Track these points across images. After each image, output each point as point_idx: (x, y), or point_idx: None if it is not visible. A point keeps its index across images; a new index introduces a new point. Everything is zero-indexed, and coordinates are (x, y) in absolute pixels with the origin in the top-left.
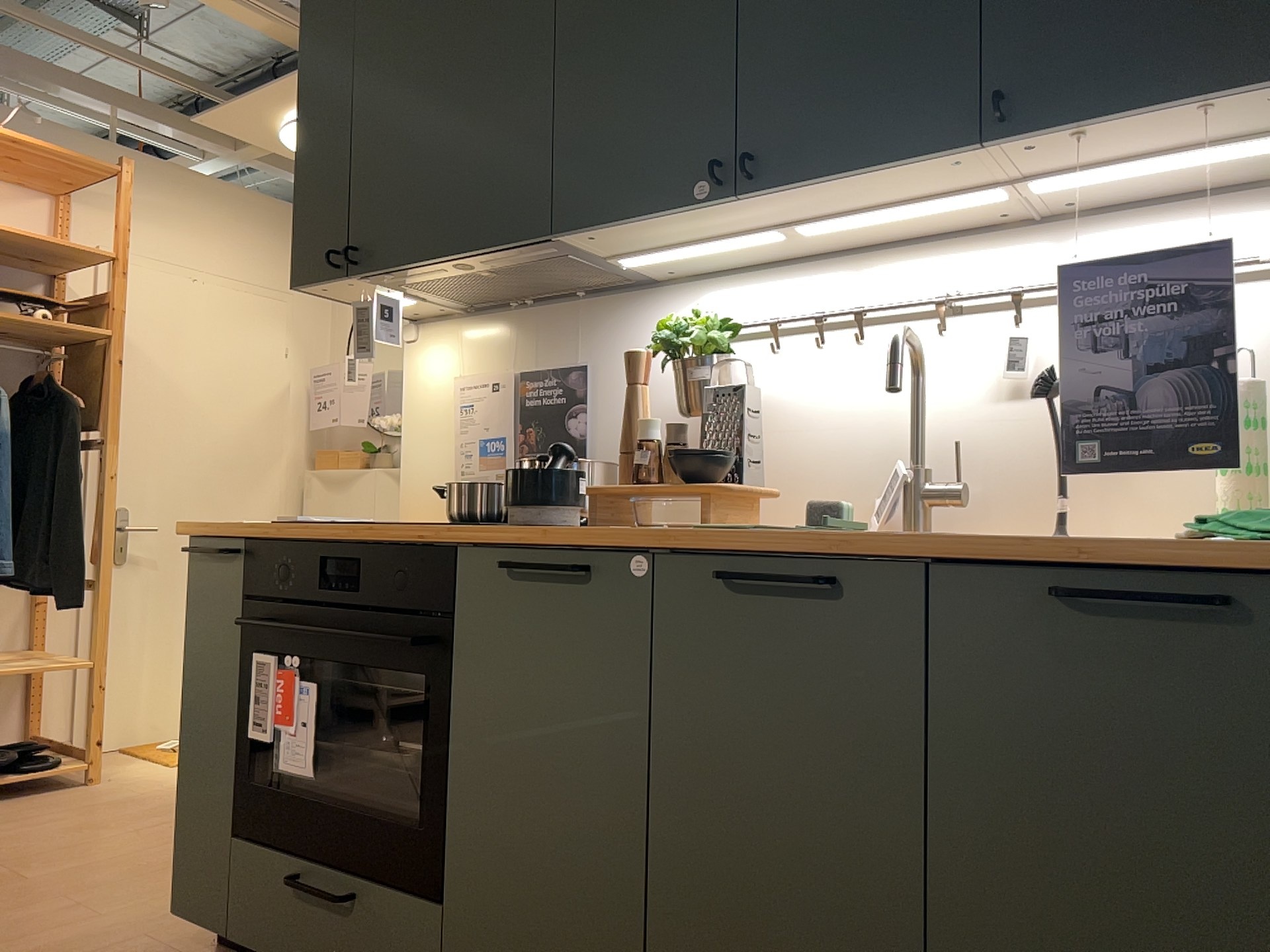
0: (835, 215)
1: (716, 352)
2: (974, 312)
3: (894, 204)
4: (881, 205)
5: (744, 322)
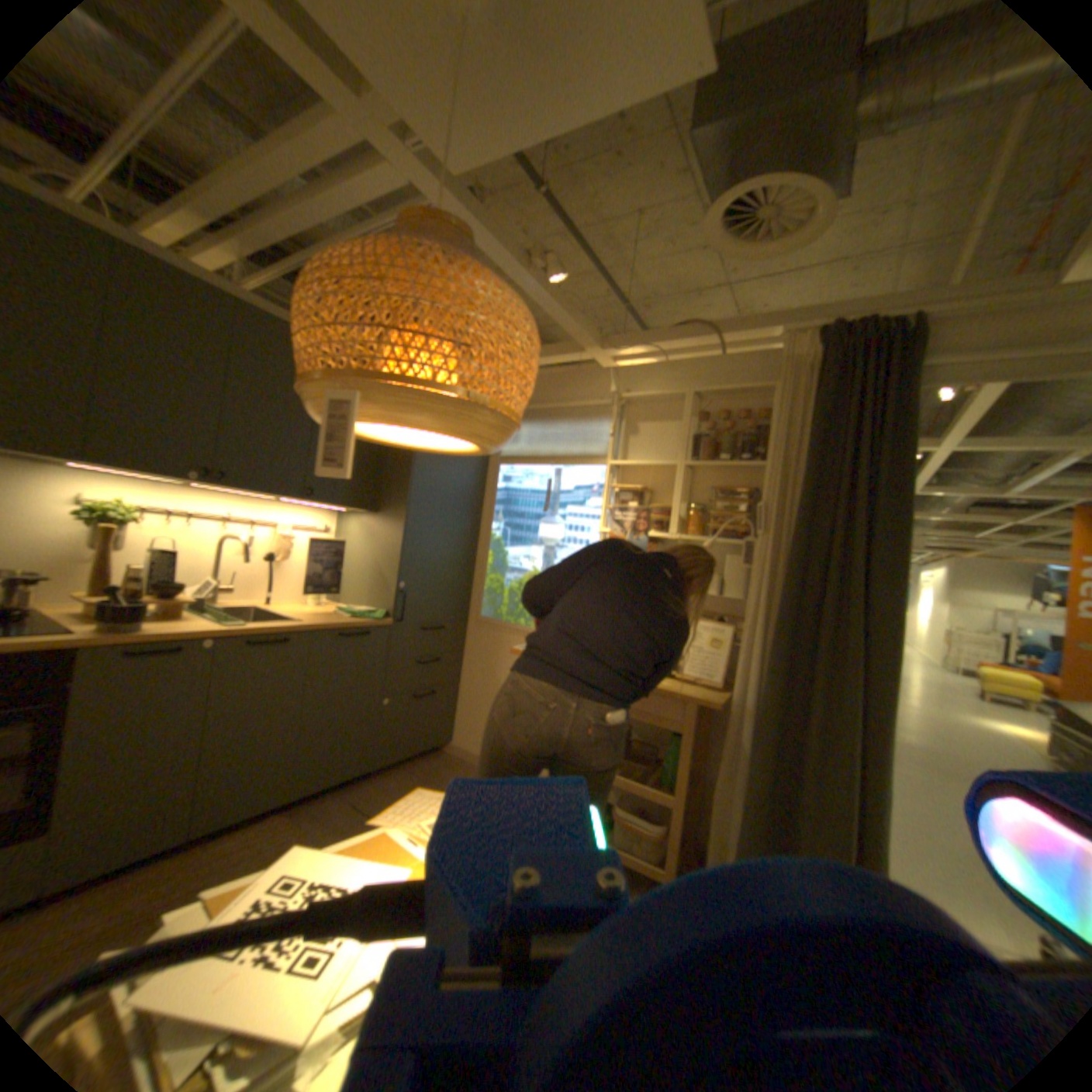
0: (216, 487)
1: (120, 521)
2: (226, 519)
3: (241, 491)
4: (236, 489)
5: (124, 504)
